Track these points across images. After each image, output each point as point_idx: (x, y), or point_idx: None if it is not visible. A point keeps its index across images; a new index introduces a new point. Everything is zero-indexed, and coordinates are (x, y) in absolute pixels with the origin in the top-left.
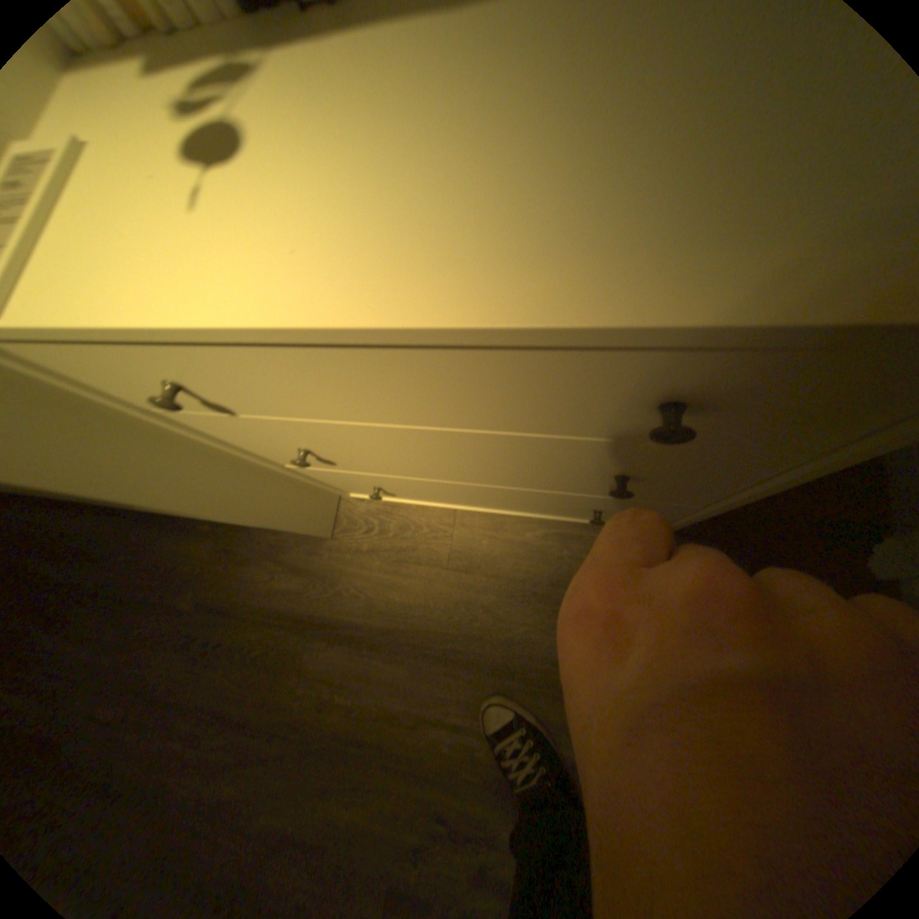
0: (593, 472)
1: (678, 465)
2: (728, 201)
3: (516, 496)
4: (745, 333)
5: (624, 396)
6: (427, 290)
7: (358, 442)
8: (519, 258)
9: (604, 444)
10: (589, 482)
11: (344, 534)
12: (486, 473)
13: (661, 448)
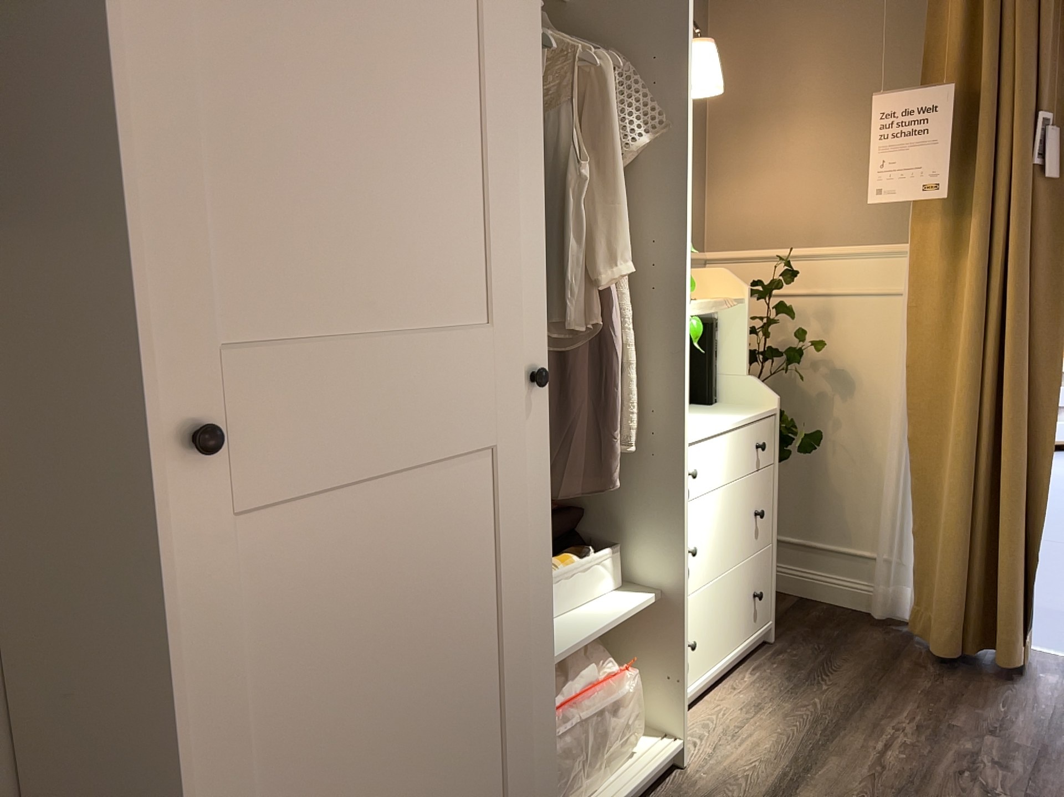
0: (752, 508)
1: (763, 486)
2: (737, 411)
3: (736, 584)
4: (758, 418)
5: (754, 440)
6: (728, 421)
7: (711, 511)
8: (730, 417)
9: (753, 474)
10: (752, 524)
11: (686, 759)
12: (732, 535)
13: (759, 471)
